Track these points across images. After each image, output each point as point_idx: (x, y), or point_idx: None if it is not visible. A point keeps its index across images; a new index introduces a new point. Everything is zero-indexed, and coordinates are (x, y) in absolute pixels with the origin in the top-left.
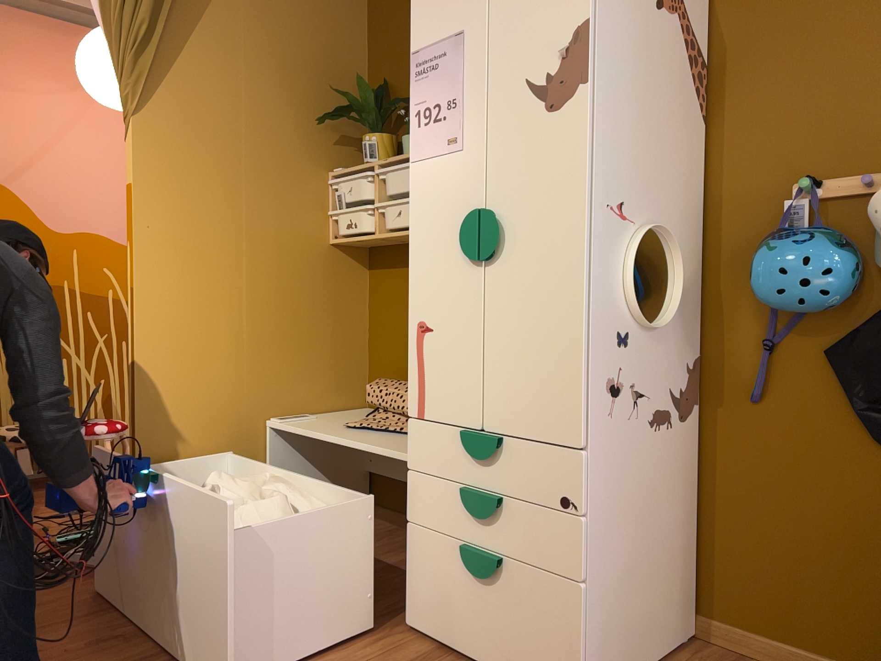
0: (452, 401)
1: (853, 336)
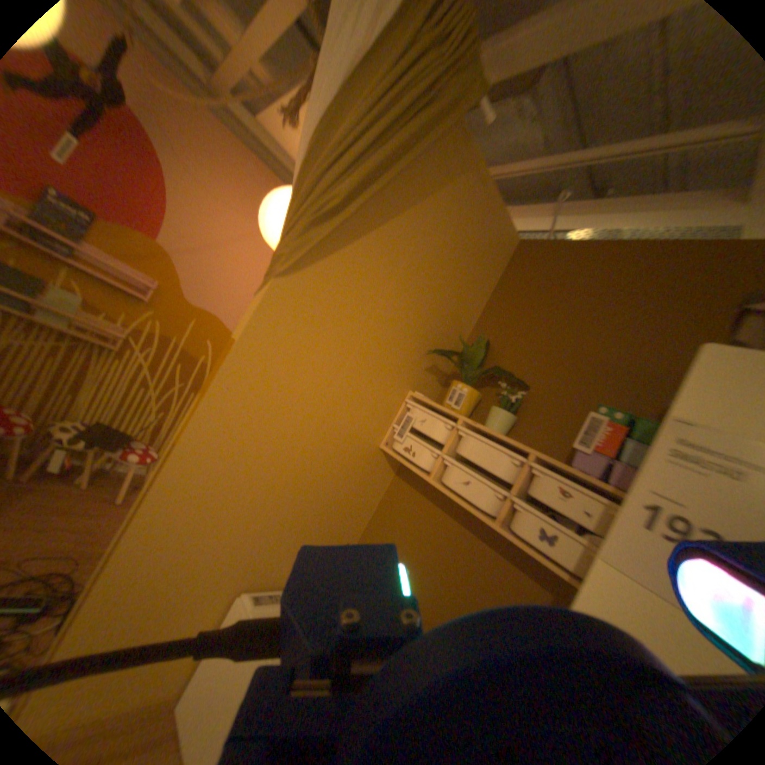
0: None
1: None
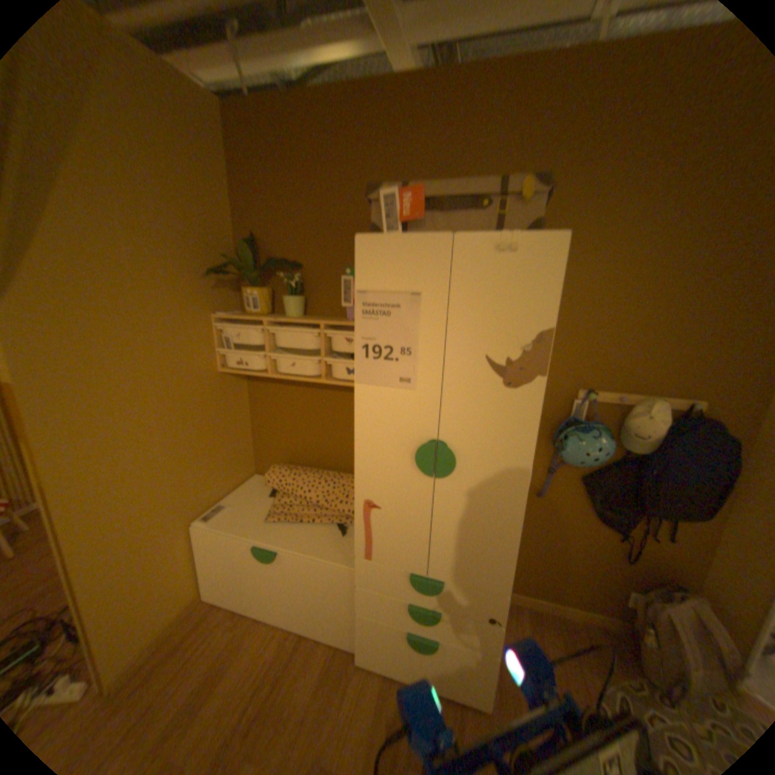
0: (400, 555)
1: (602, 475)
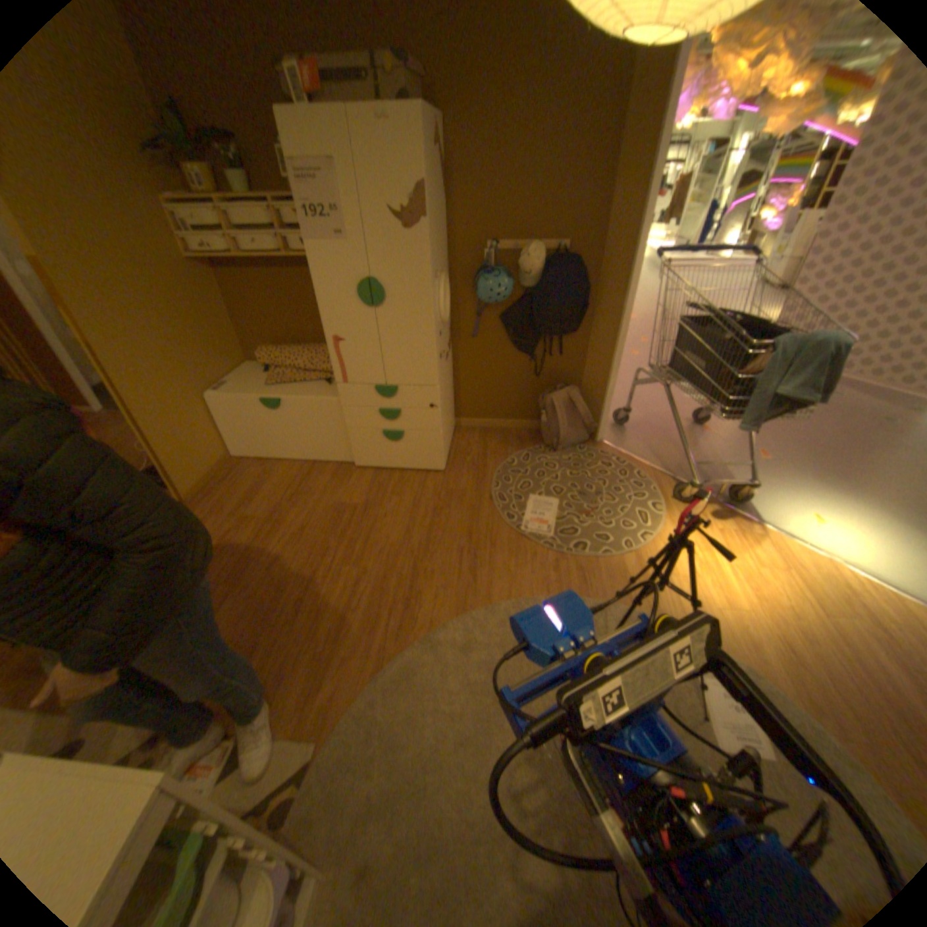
0: (363, 375)
1: (508, 312)
